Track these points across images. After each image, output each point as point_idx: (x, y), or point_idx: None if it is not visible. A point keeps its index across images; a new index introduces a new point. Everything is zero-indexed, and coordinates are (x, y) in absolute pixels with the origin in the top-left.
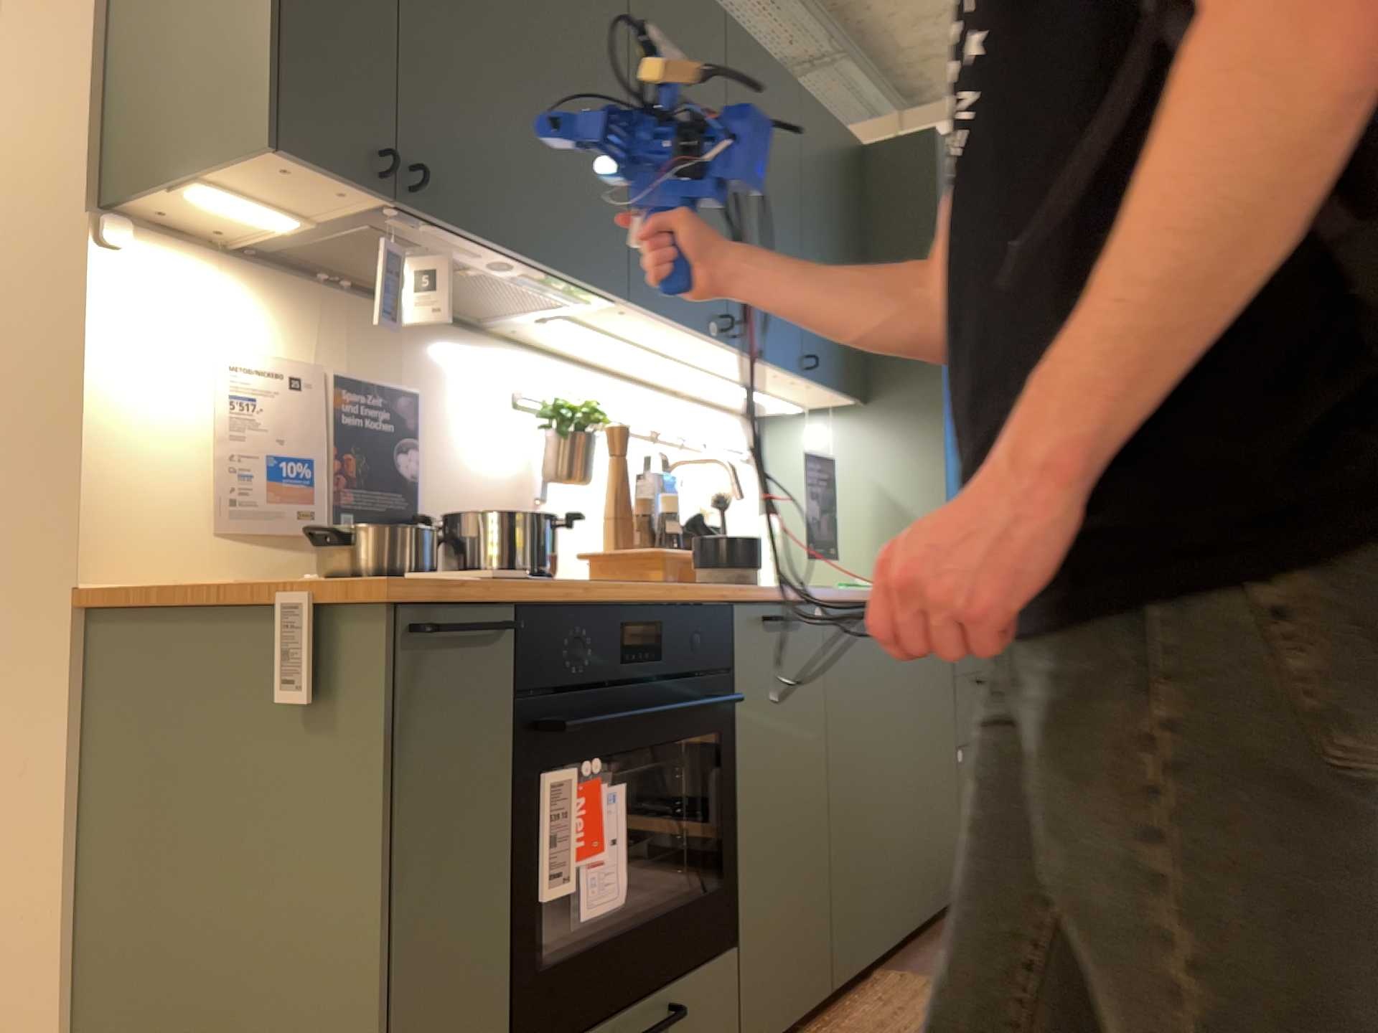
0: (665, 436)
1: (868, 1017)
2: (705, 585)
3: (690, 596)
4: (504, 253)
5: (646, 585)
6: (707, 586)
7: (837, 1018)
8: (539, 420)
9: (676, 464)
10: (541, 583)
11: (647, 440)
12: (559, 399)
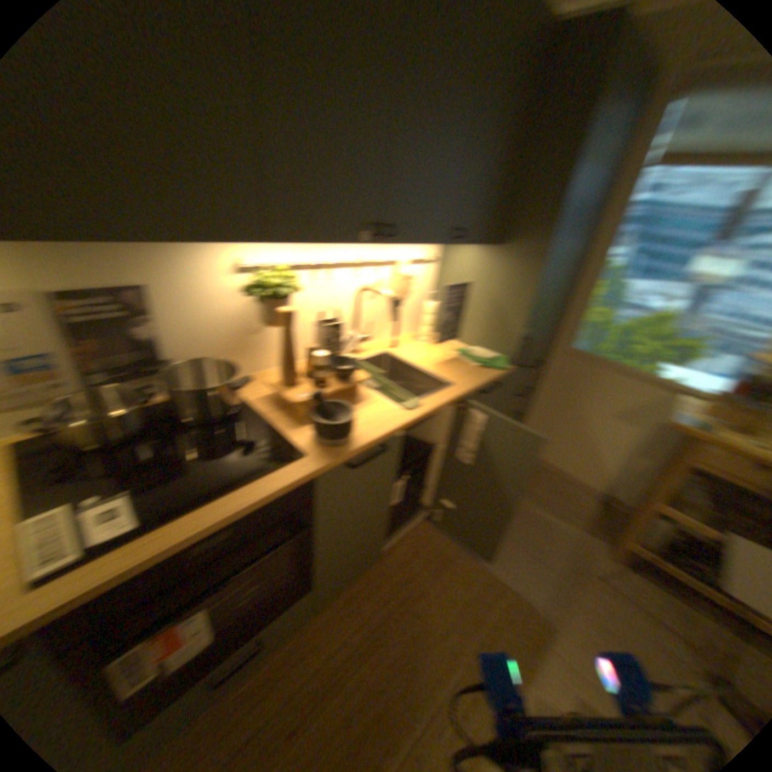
0: (369, 263)
1: (401, 557)
2: (302, 458)
3: (273, 491)
4: (91, 239)
5: (231, 498)
6: (302, 462)
7: (388, 554)
8: (250, 290)
9: (367, 289)
10: (103, 560)
11: (359, 262)
12: (267, 273)
